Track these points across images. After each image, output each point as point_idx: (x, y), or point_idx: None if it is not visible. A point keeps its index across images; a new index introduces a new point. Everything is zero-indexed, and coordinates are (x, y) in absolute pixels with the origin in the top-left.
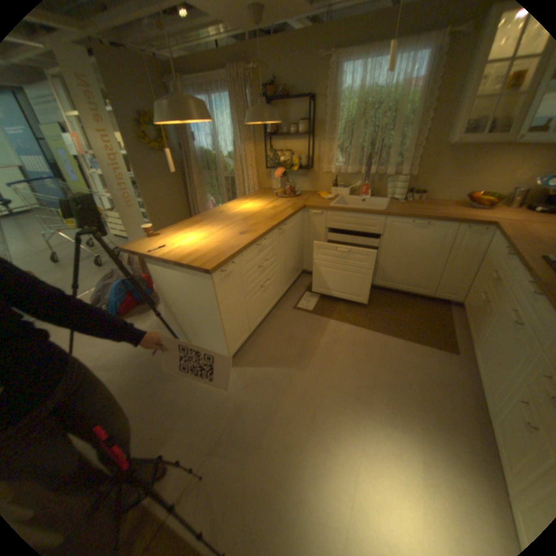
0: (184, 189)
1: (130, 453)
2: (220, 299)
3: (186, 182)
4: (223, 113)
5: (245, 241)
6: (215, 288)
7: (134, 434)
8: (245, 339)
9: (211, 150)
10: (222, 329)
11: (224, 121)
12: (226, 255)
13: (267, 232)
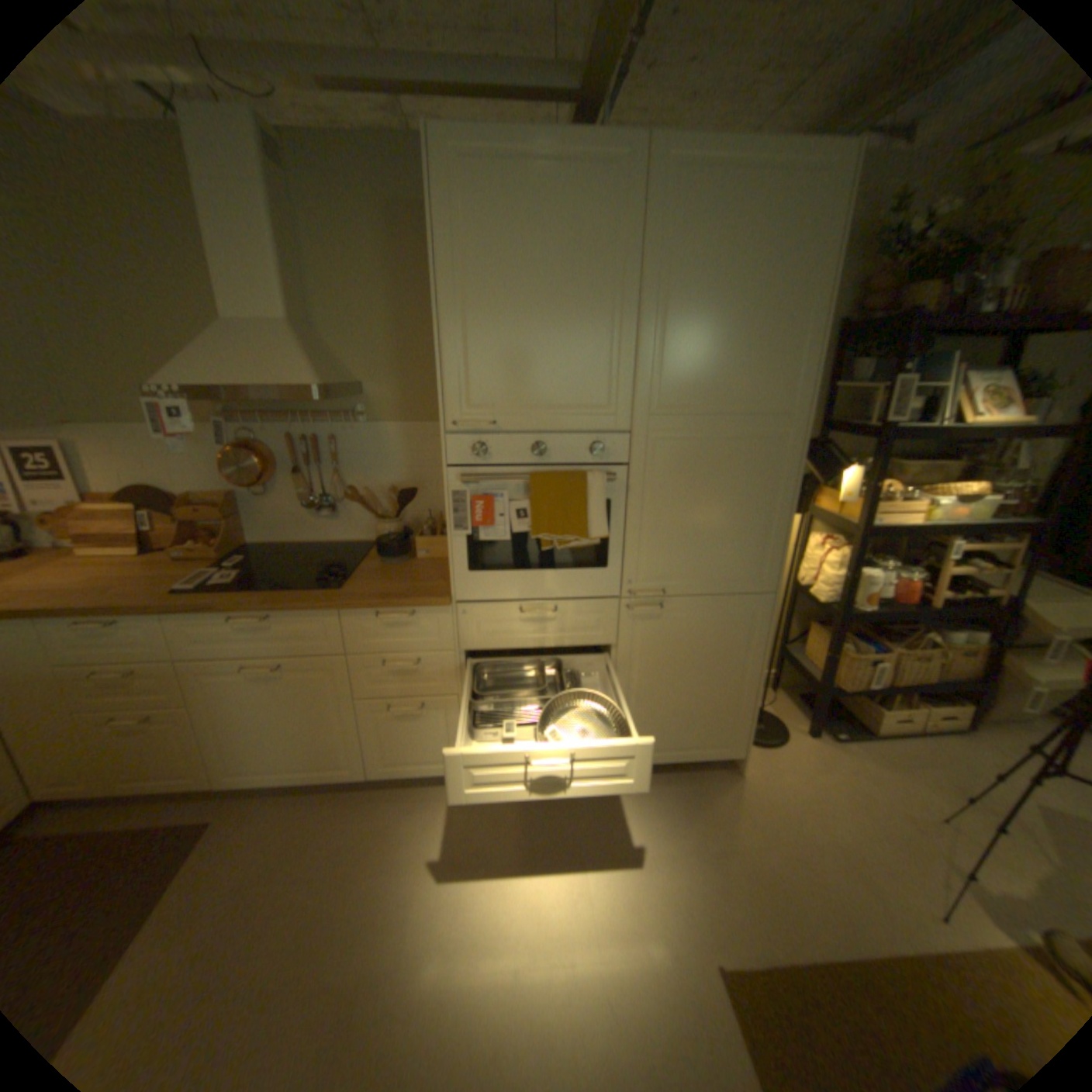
0: None
1: None
2: None
3: None
4: None
5: None
6: None
7: None
8: None
9: None
10: None
11: None
12: None
13: None
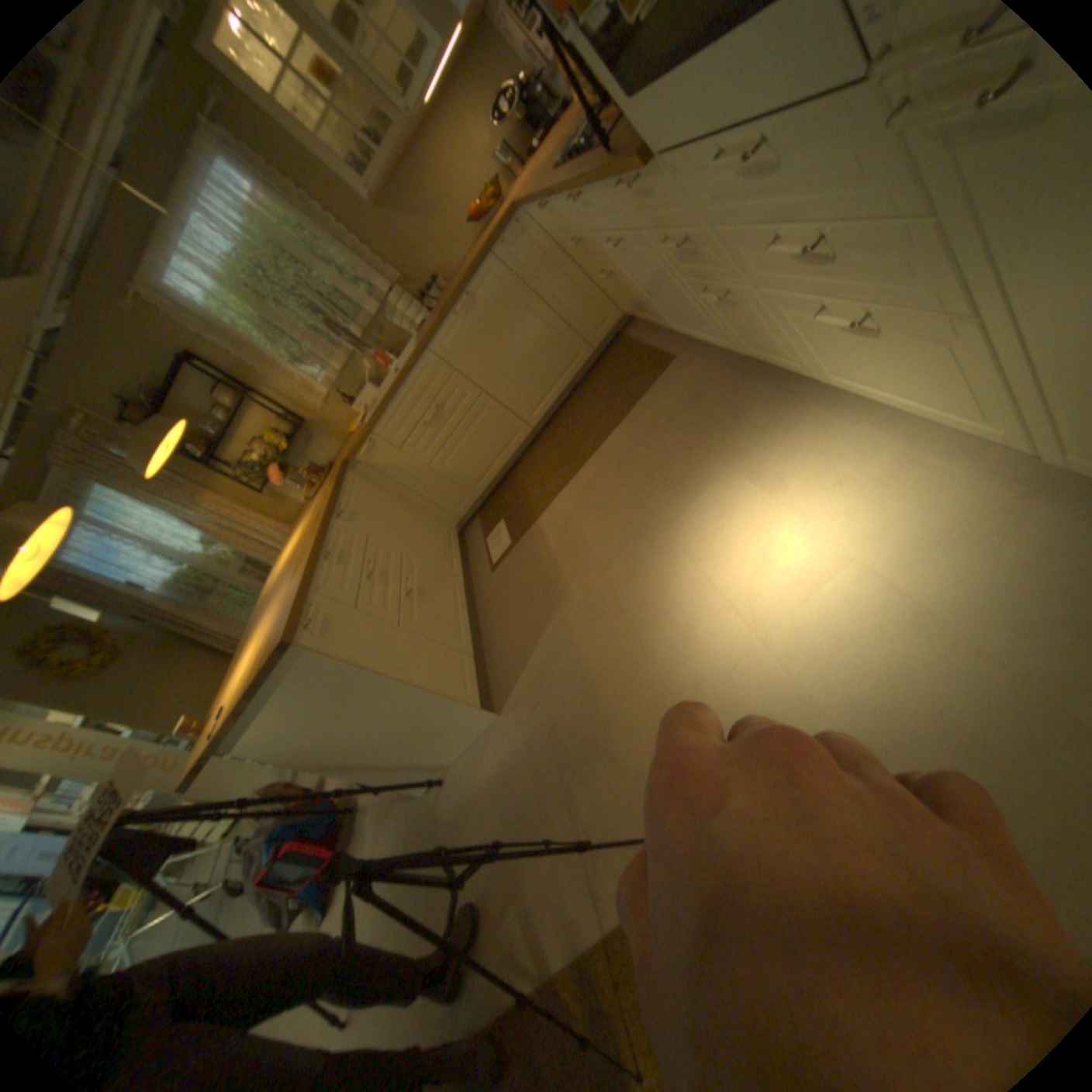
0: (219, 654)
1: (499, 953)
2: (355, 654)
3: (207, 642)
4: (127, 508)
5: (304, 567)
6: (327, 649)
7: (482, 932)
8: (476, 666)
9: (179, 566)
10: (413, 683)
11: (143, 515)
12: (291, 604)
13: (322, 530)
